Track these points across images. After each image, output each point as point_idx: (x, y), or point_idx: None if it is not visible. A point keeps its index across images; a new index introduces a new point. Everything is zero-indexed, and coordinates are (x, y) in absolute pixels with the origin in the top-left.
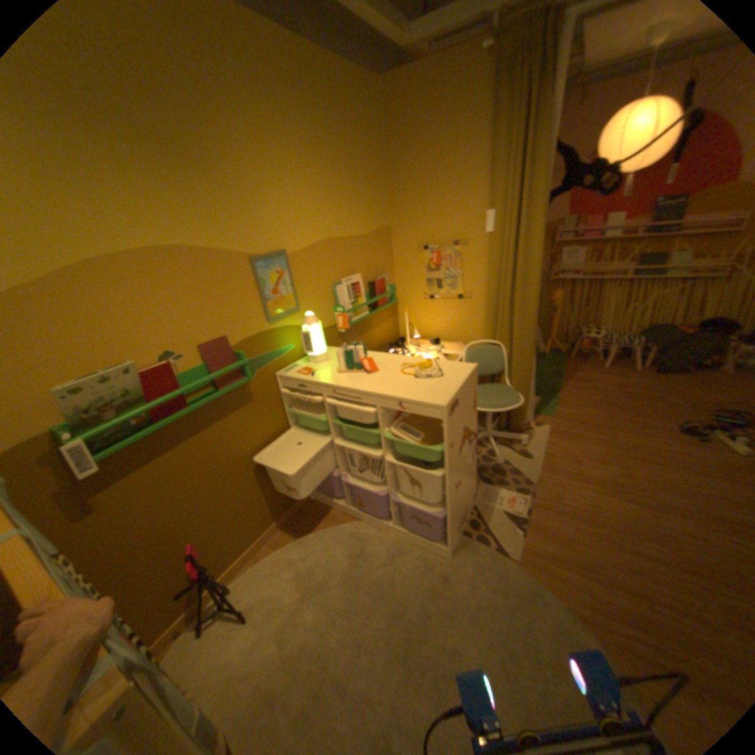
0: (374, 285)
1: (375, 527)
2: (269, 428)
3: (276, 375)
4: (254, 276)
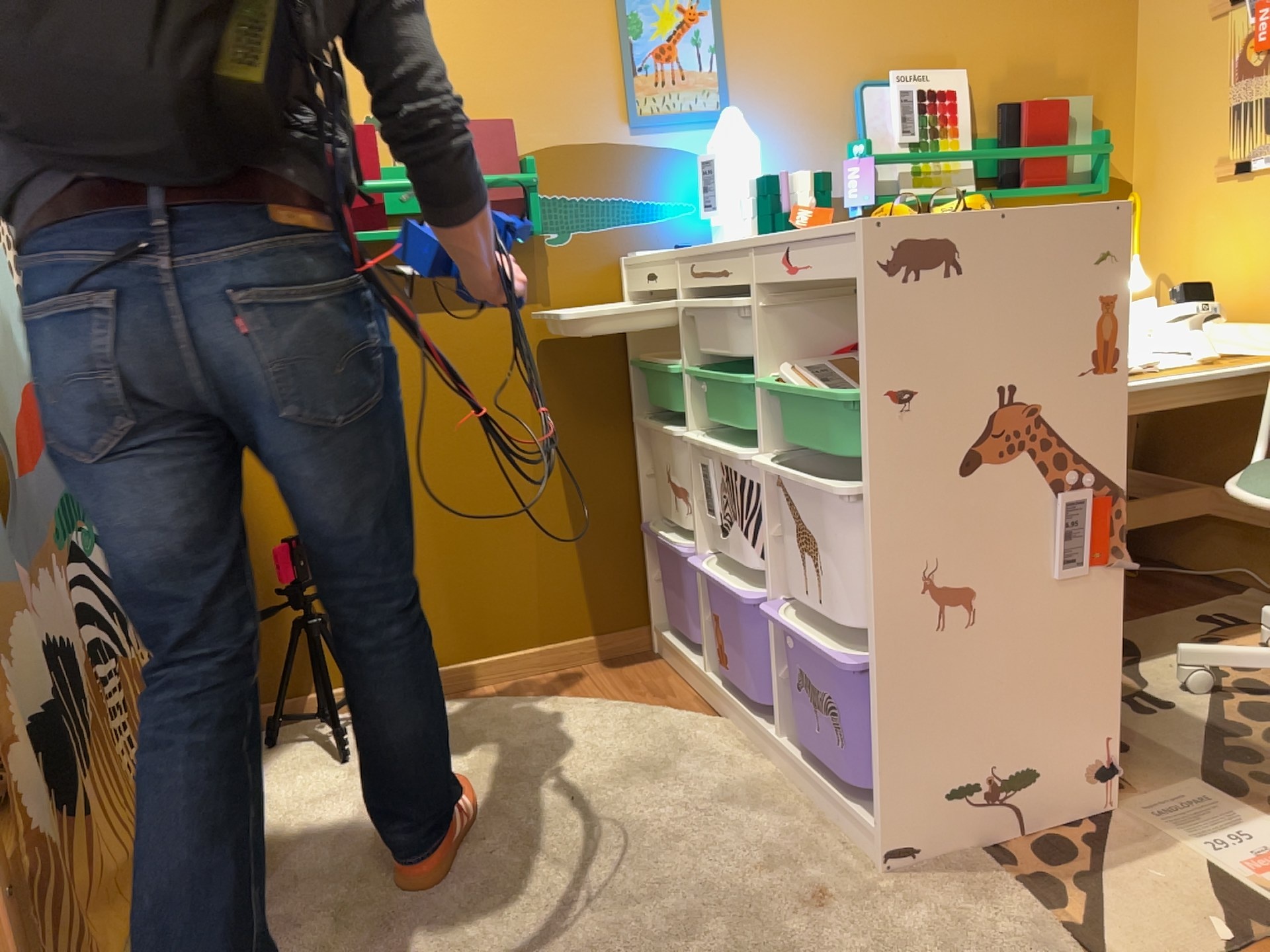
0: (1018, 114)
1: (737, 740)
2: (574, 387)
3: (620, 259)
4: (612, 7)
